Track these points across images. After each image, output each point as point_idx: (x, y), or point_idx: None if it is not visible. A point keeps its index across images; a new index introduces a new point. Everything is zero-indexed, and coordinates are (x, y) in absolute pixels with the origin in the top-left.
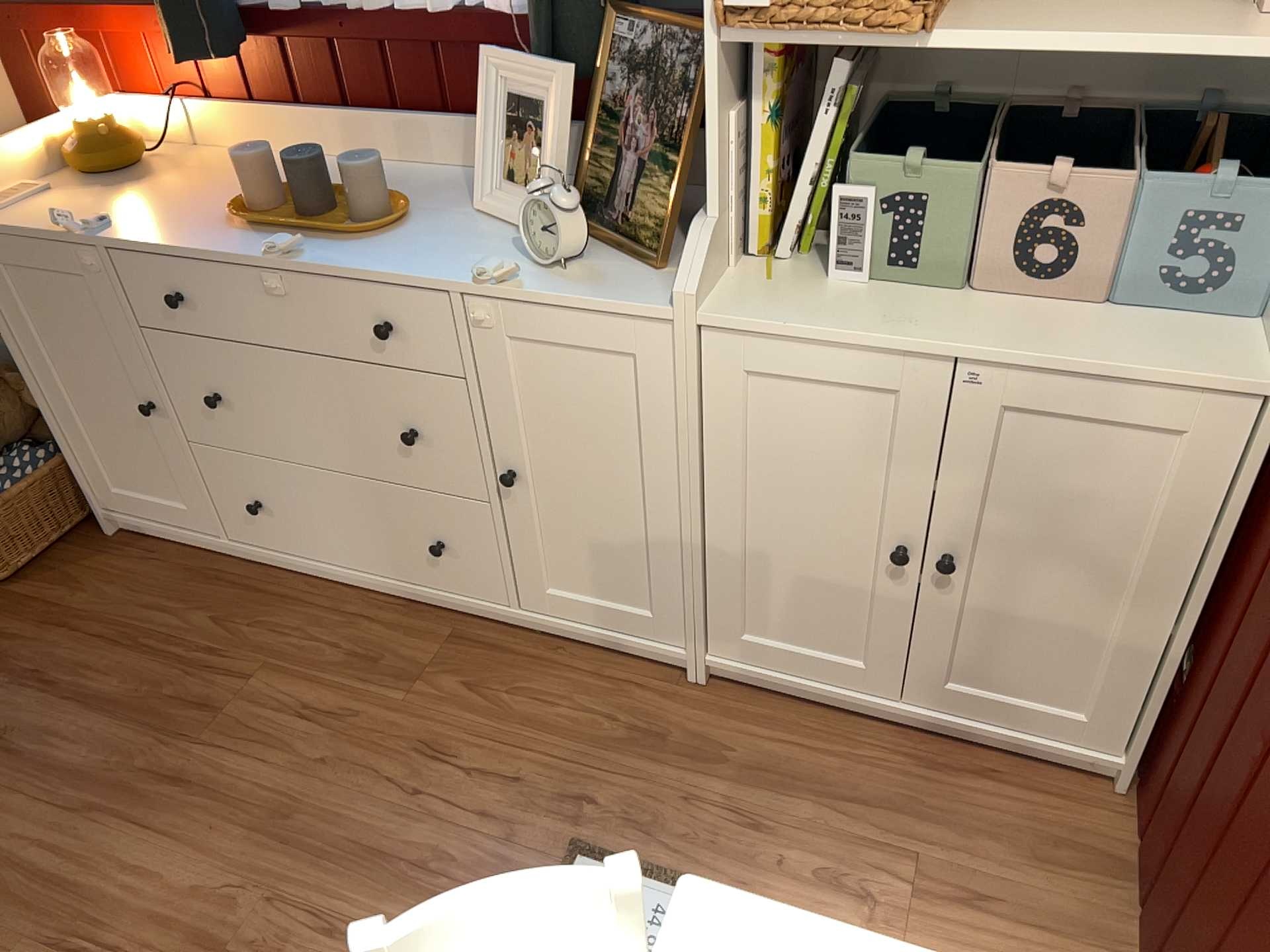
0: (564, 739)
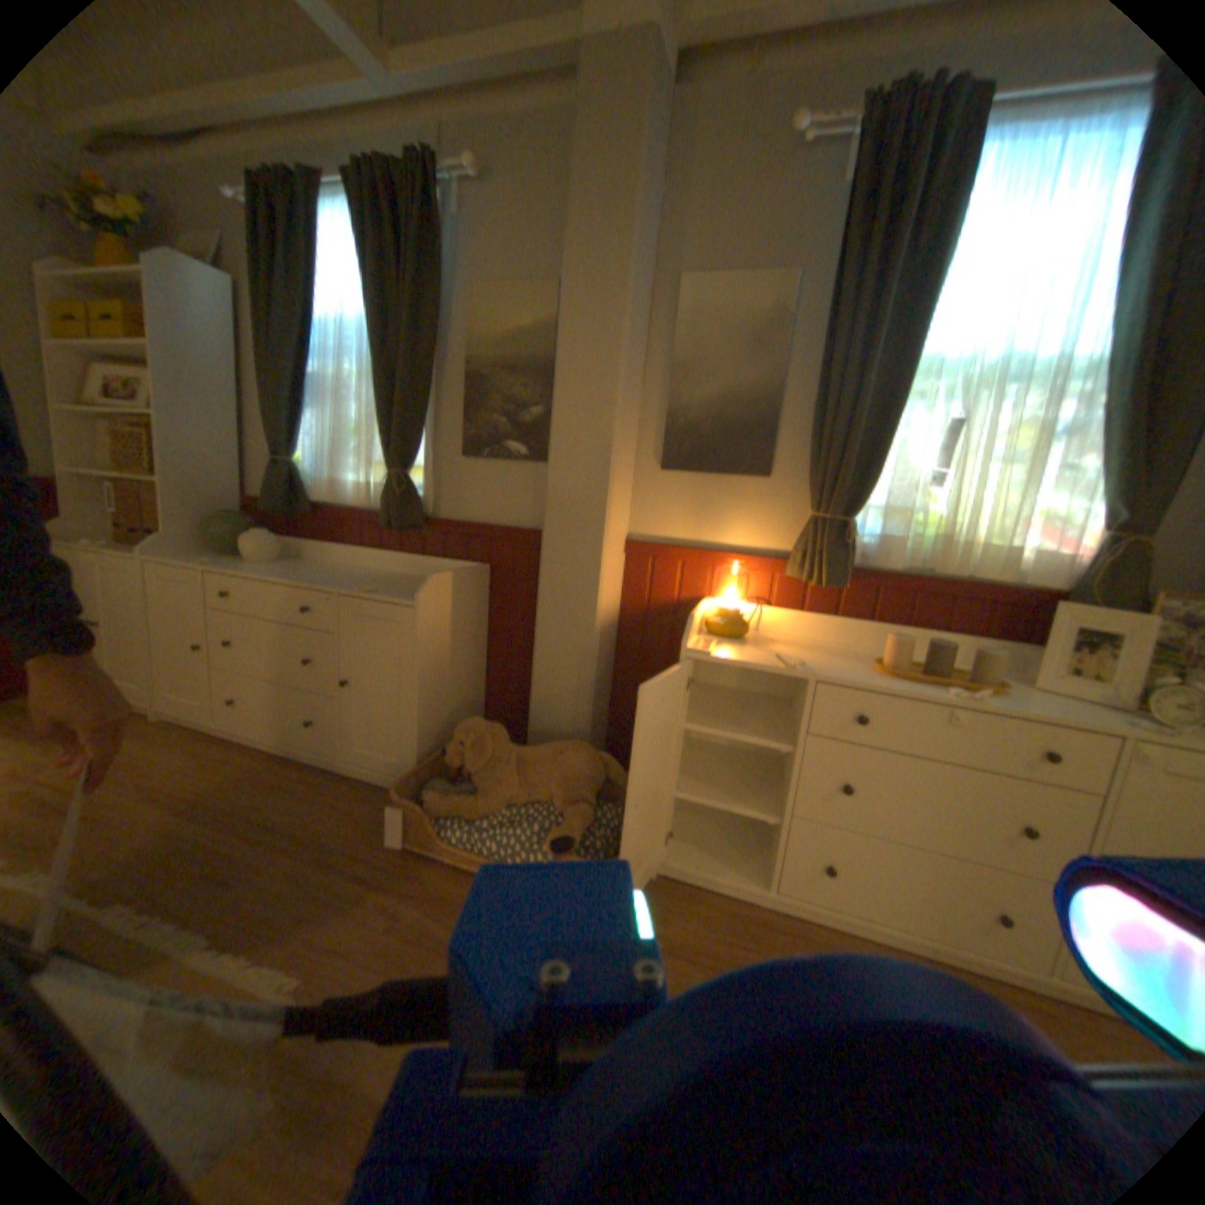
0: None
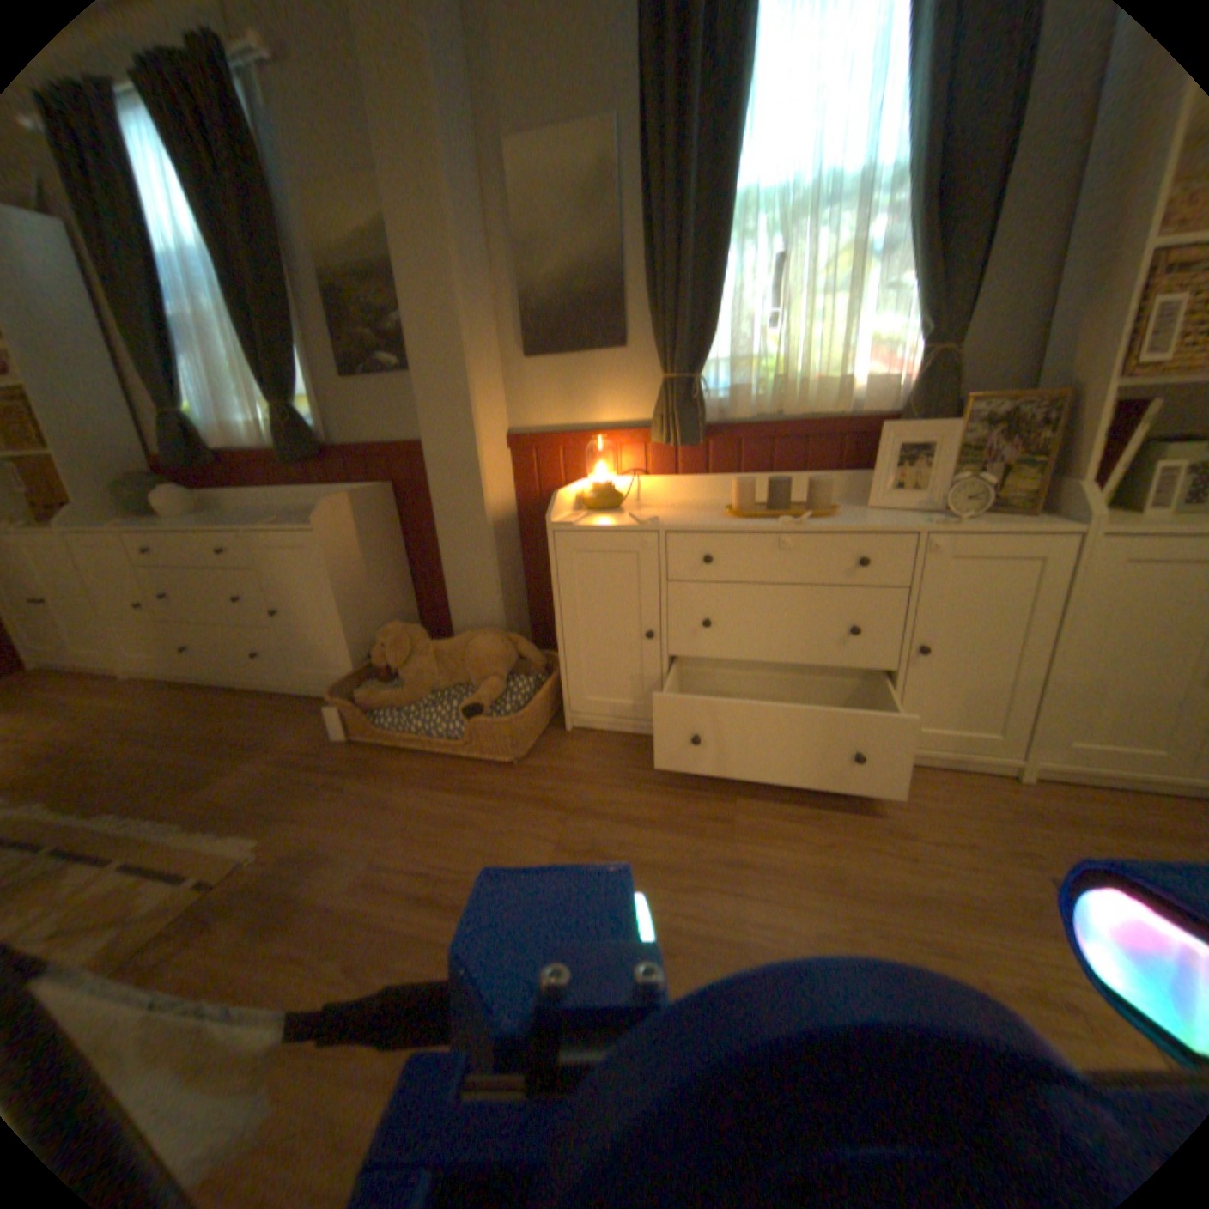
0: (980, 826)
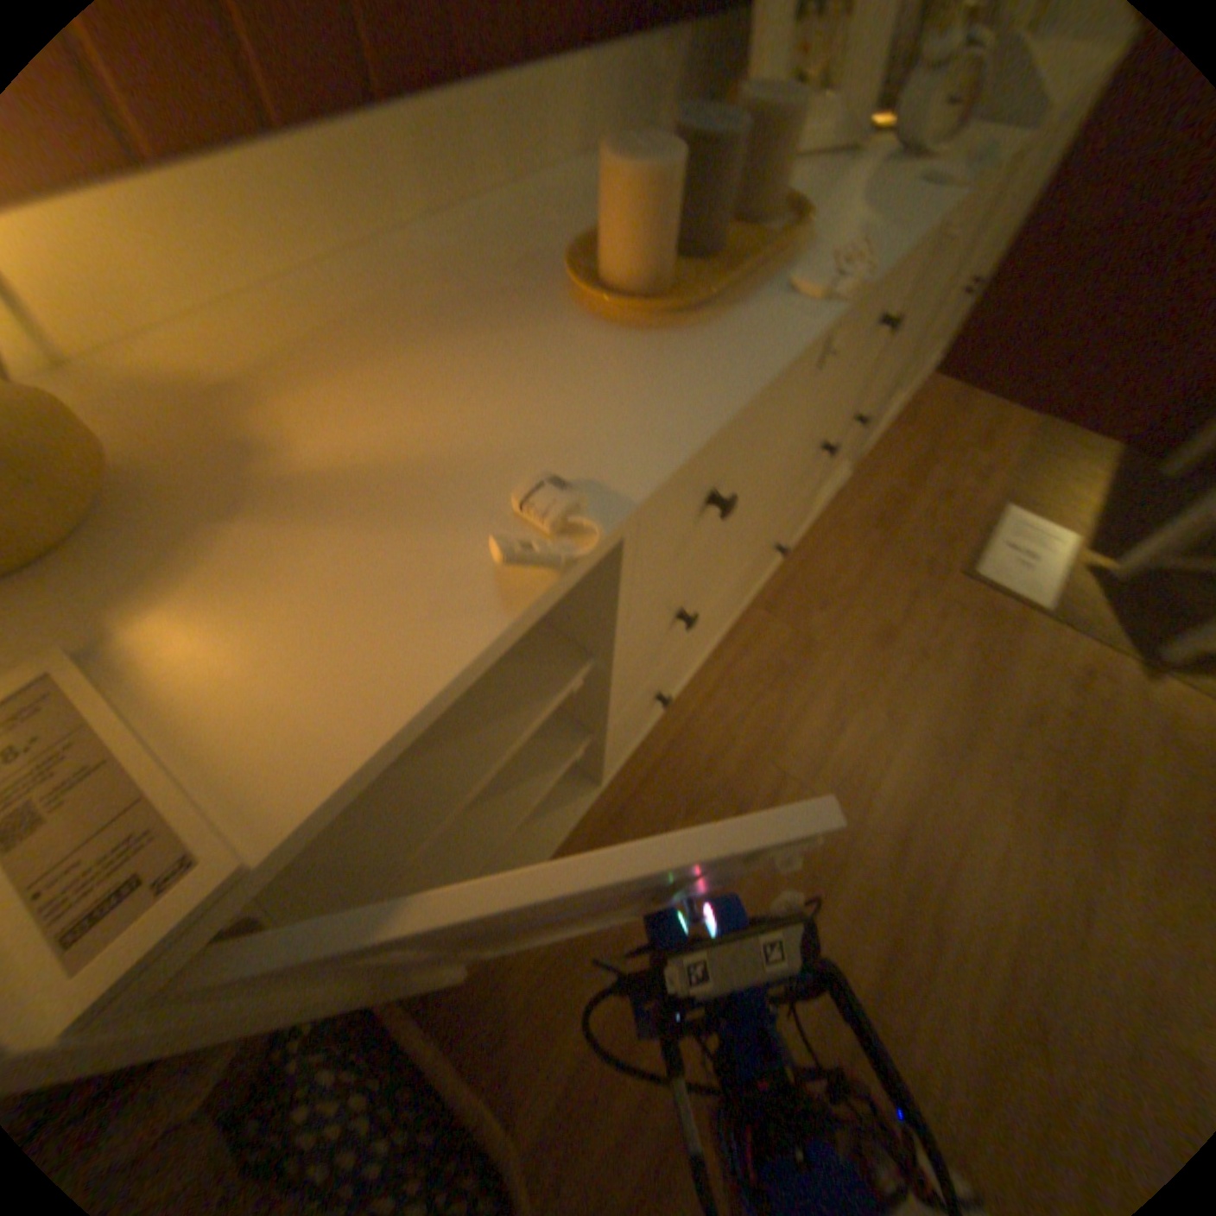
0: (885, 565)
